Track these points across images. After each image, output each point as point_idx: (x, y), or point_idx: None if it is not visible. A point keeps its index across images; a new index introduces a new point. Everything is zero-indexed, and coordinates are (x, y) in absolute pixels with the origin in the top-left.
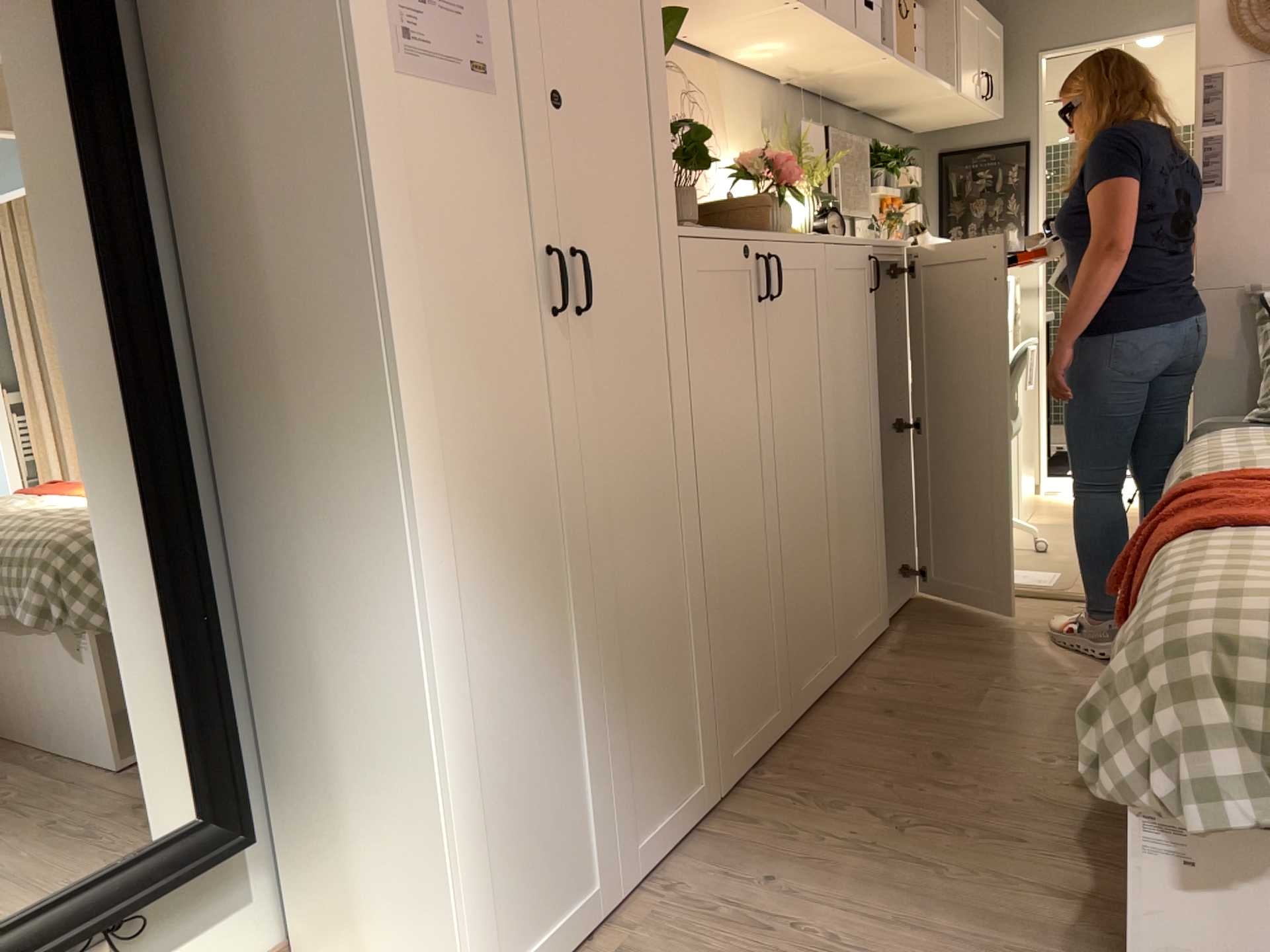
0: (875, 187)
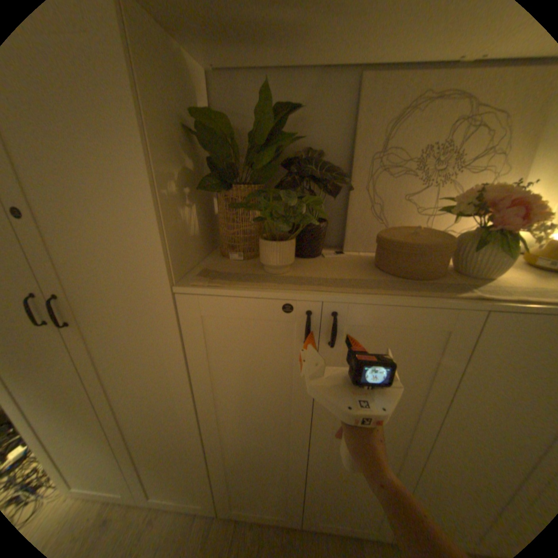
0: None
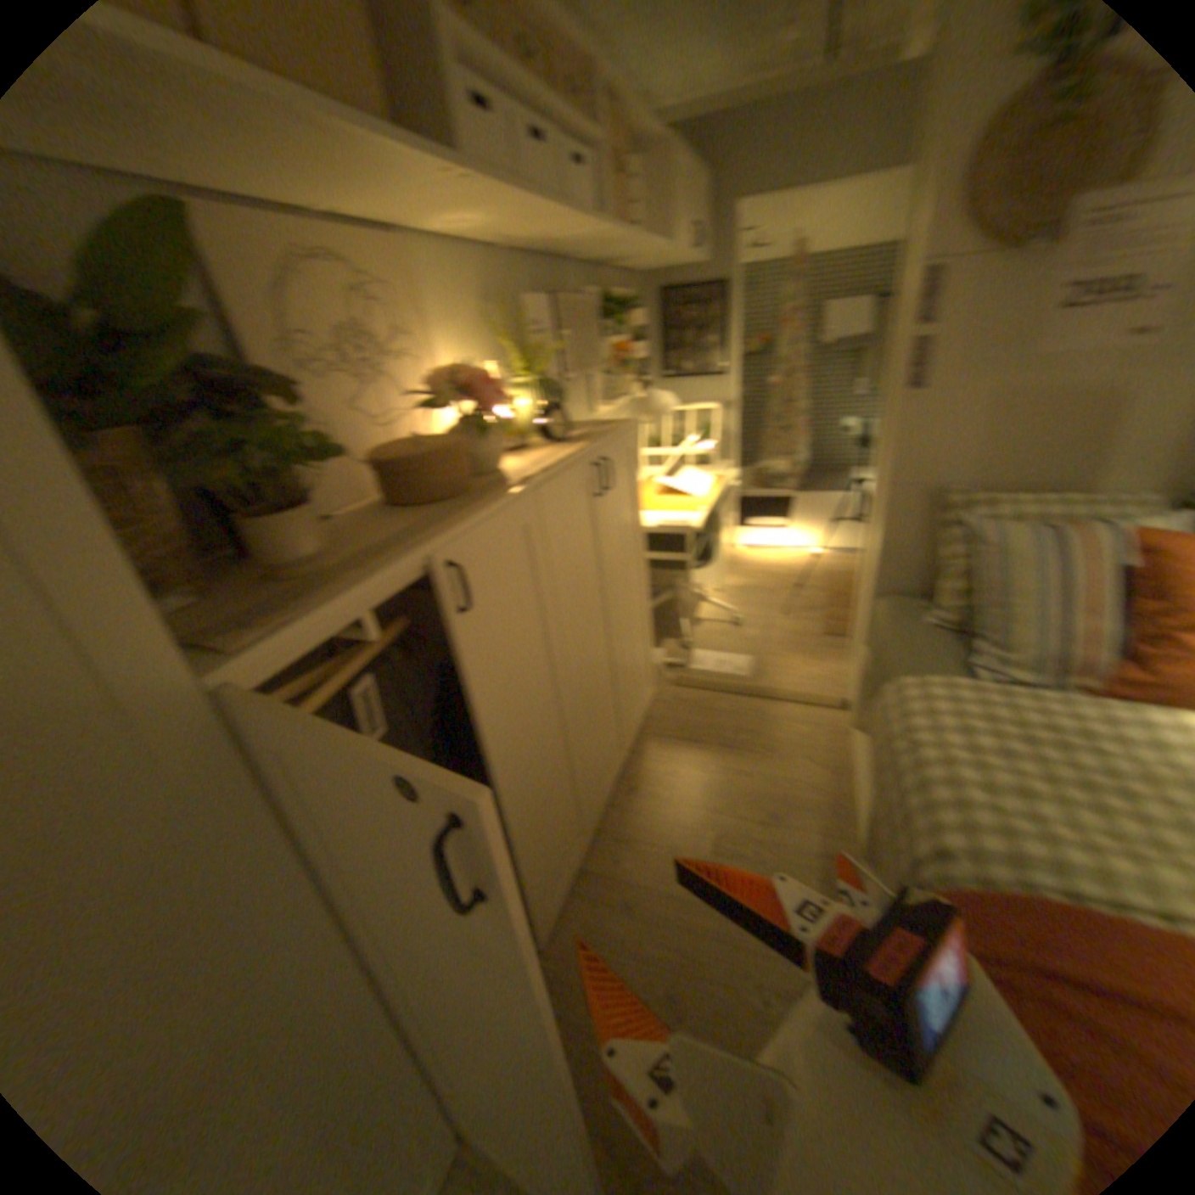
0: (610, 333)
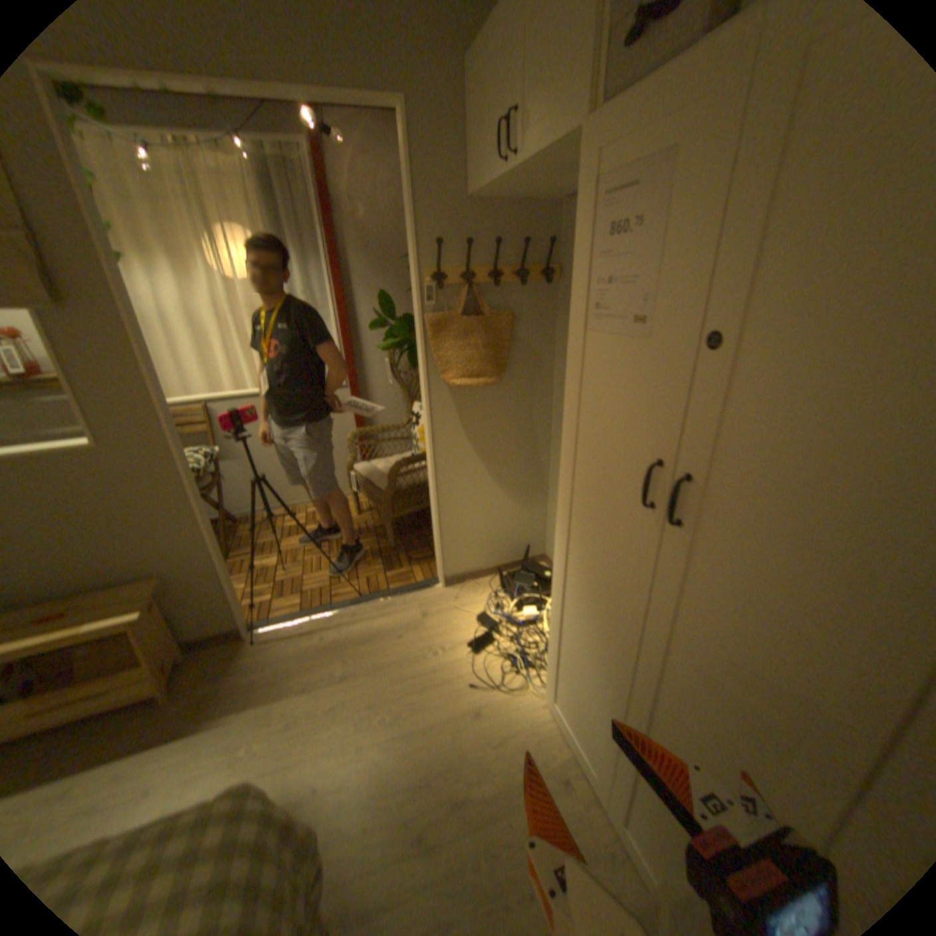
0: None
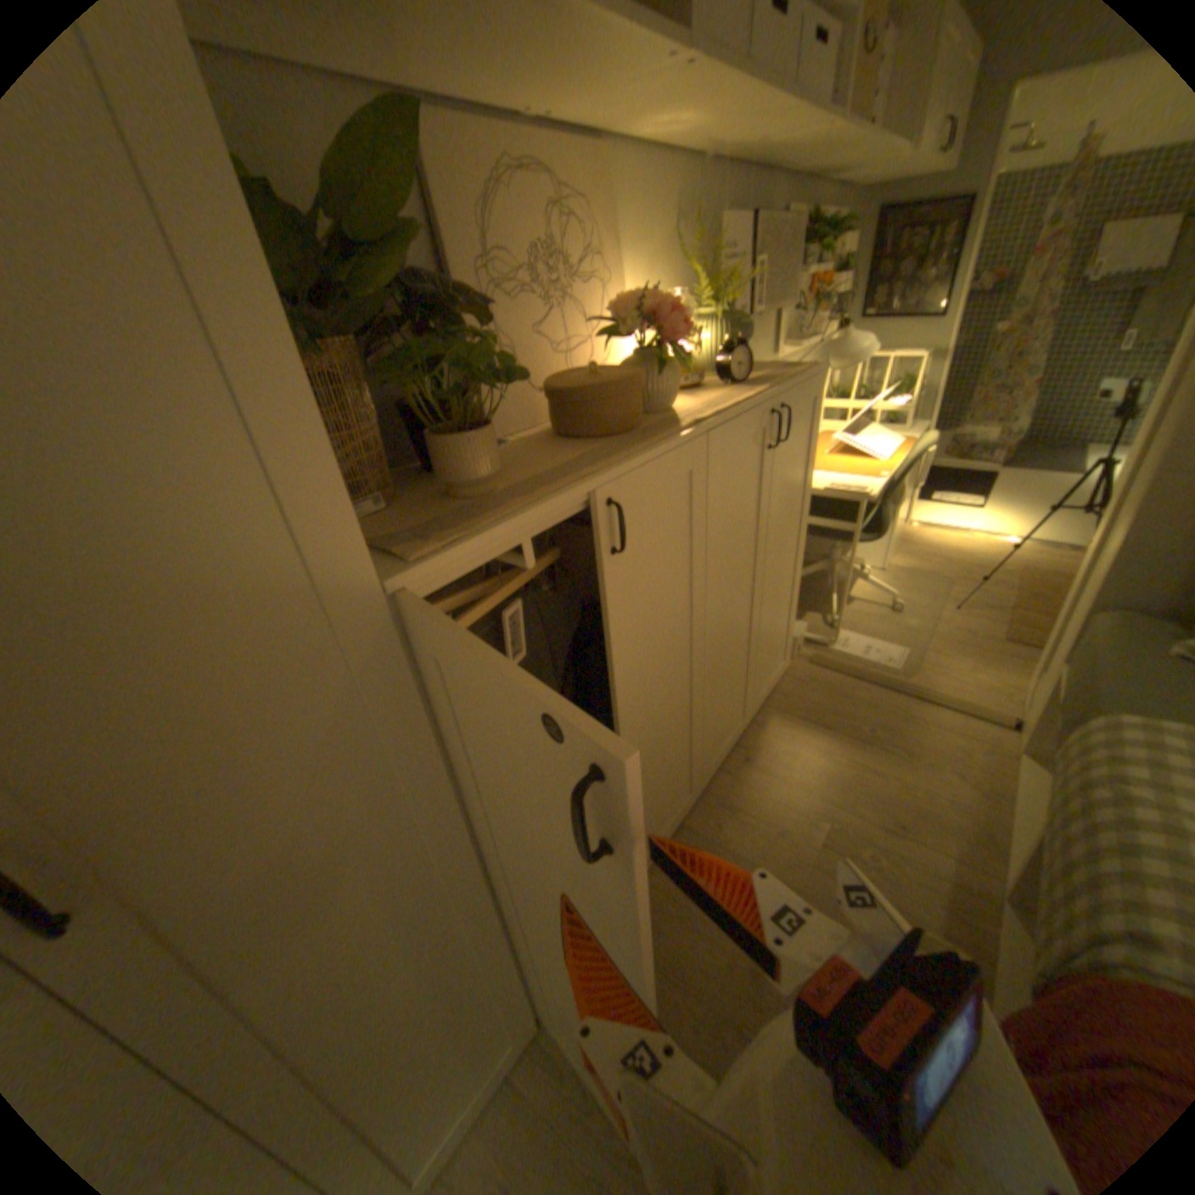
0: (808, 261)
